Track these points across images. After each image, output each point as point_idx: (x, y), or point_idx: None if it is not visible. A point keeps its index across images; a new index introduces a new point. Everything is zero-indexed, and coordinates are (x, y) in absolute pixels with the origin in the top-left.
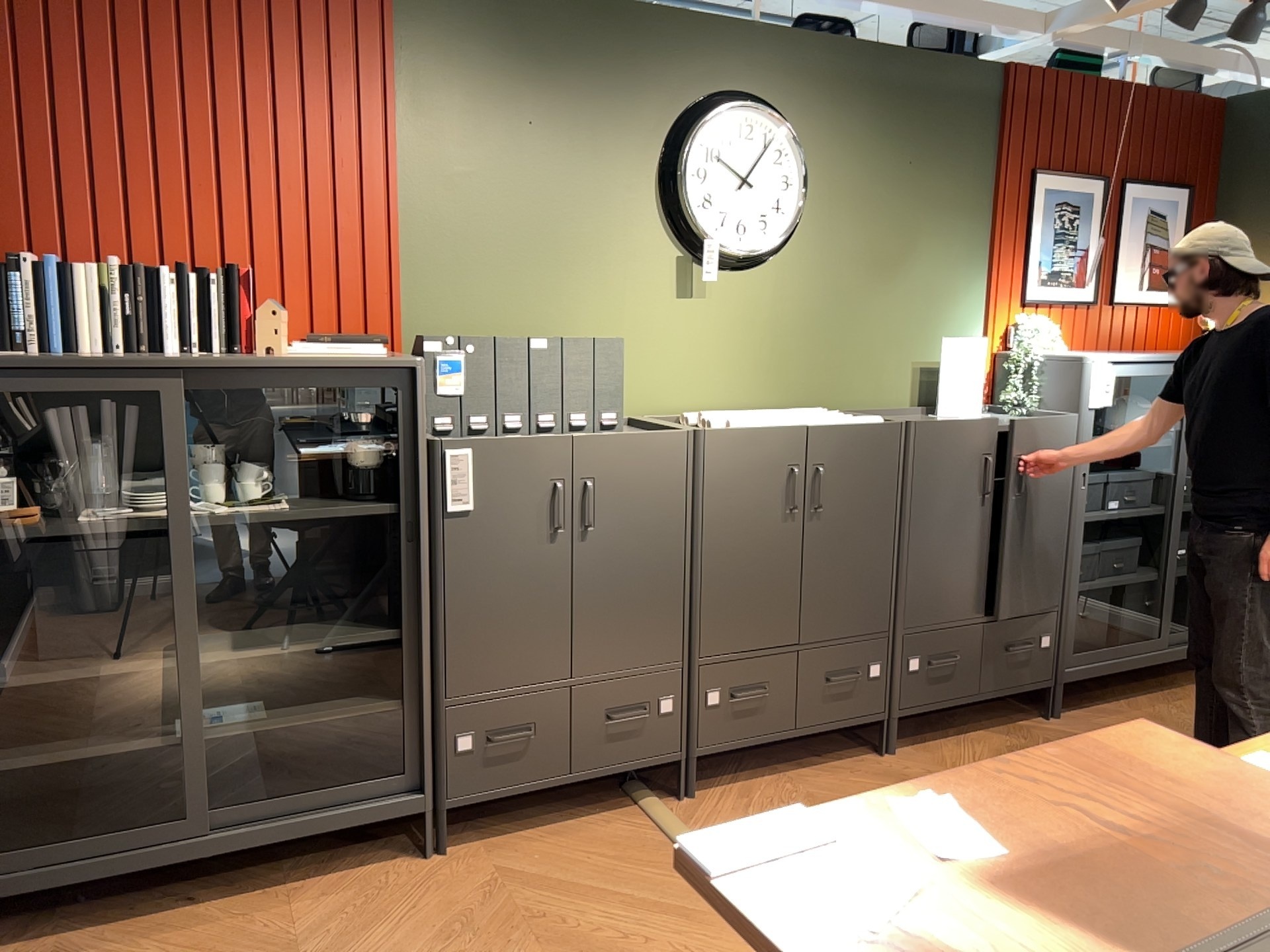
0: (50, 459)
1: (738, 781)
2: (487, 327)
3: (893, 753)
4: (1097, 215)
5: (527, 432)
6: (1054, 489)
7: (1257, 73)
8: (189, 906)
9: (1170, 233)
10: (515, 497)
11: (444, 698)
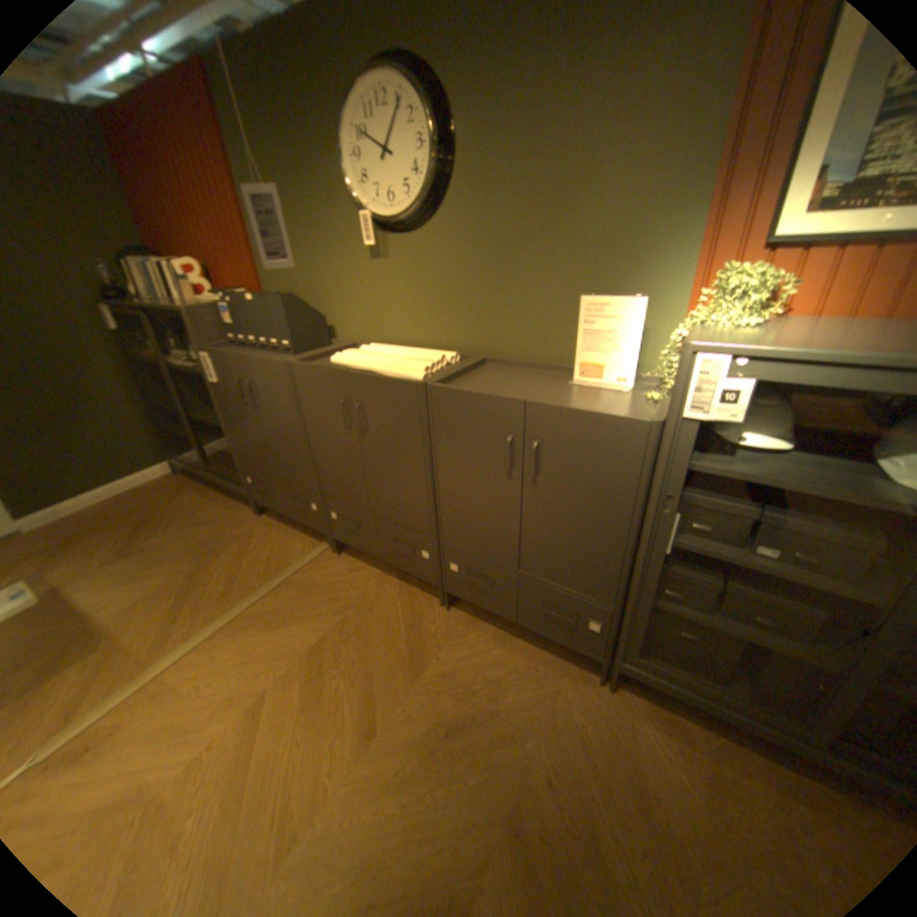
0: (175, 335)
1: (366, 563)
2: (287, 283)
3: (447, 609)
4: None
5: (258, 347)
6: (606, 495)
7: None
8: (212, 492)
9: None
10: (228, 381)
11: (238, 460)
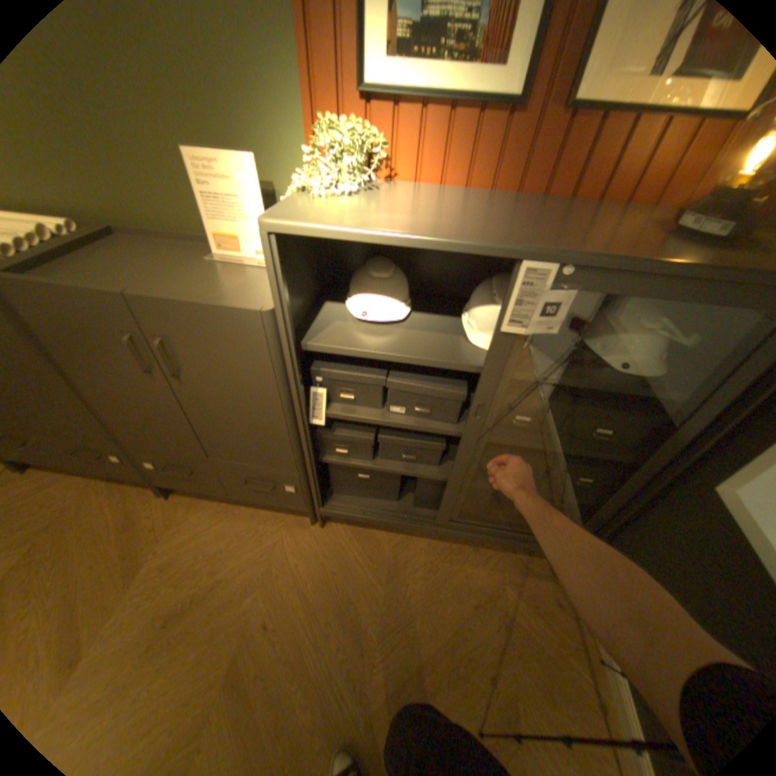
0: None
1: (64, 472)
2: None
3: (164, 498)
4: None
5: None
6: (251, 385)
7: None
8: None
9: None
10: None
11: None
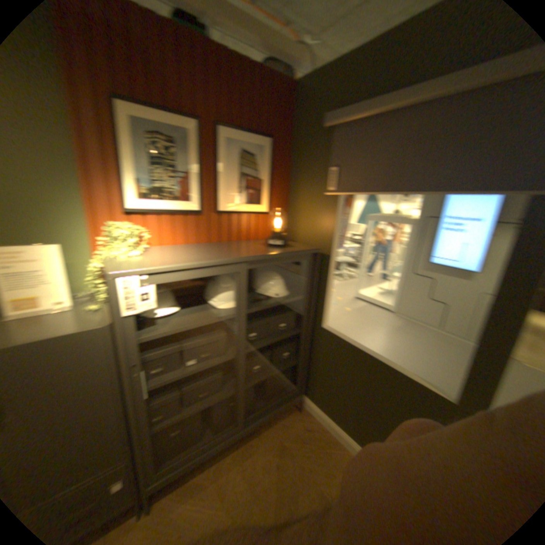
0: None
1: None
2: None
3: None
4: (191, 144)
5: None
6: (85, 391)
7: (312, 57)
8: None
9: (258, 165)
10: None
11: None
